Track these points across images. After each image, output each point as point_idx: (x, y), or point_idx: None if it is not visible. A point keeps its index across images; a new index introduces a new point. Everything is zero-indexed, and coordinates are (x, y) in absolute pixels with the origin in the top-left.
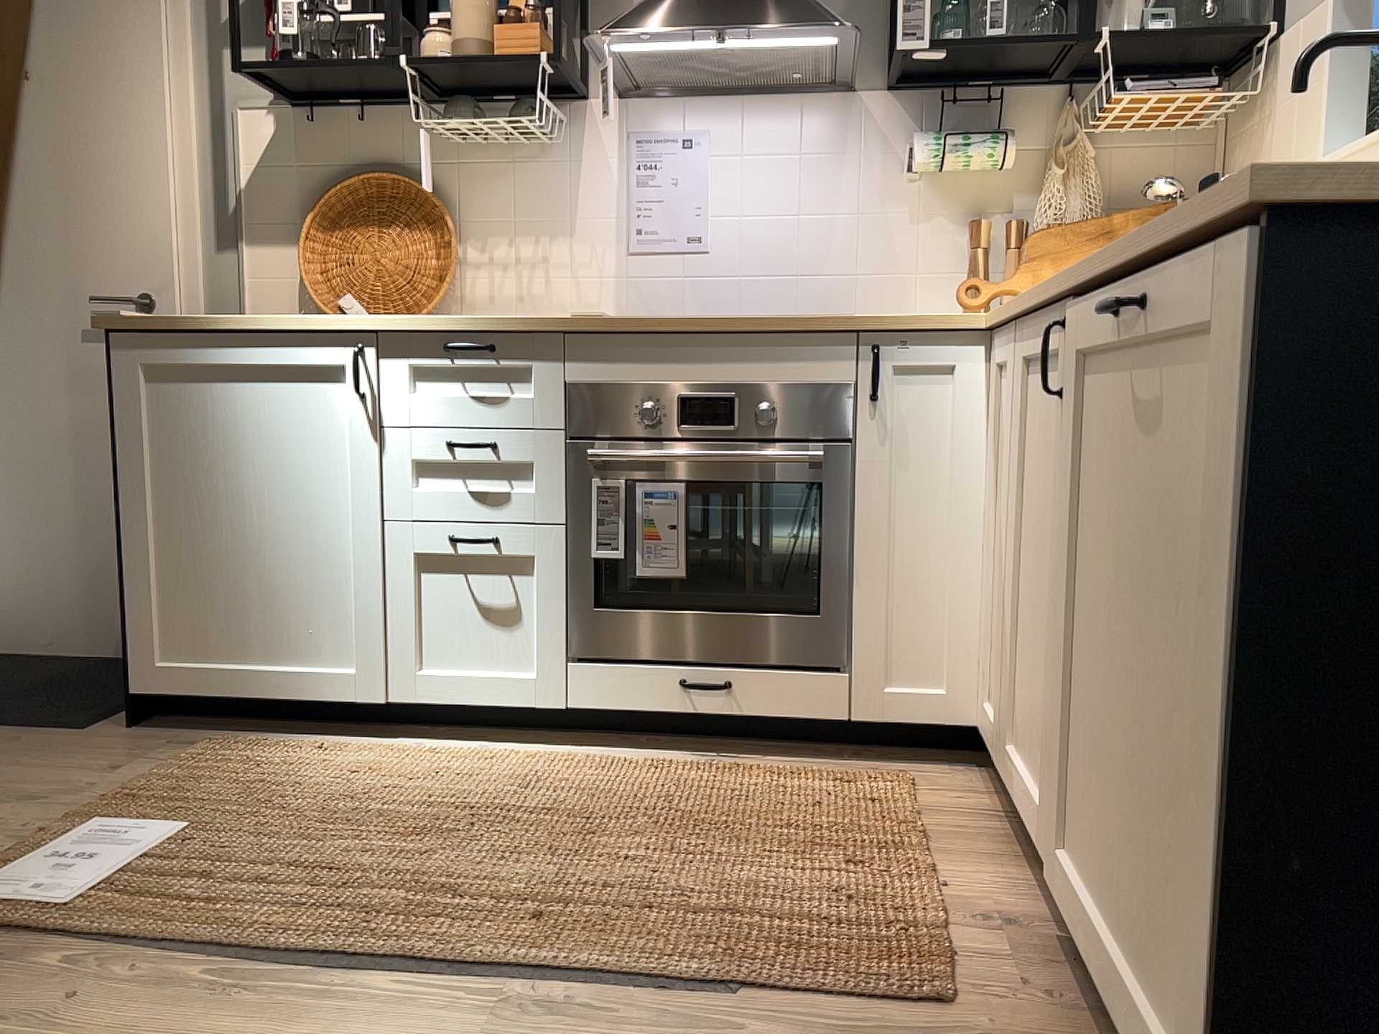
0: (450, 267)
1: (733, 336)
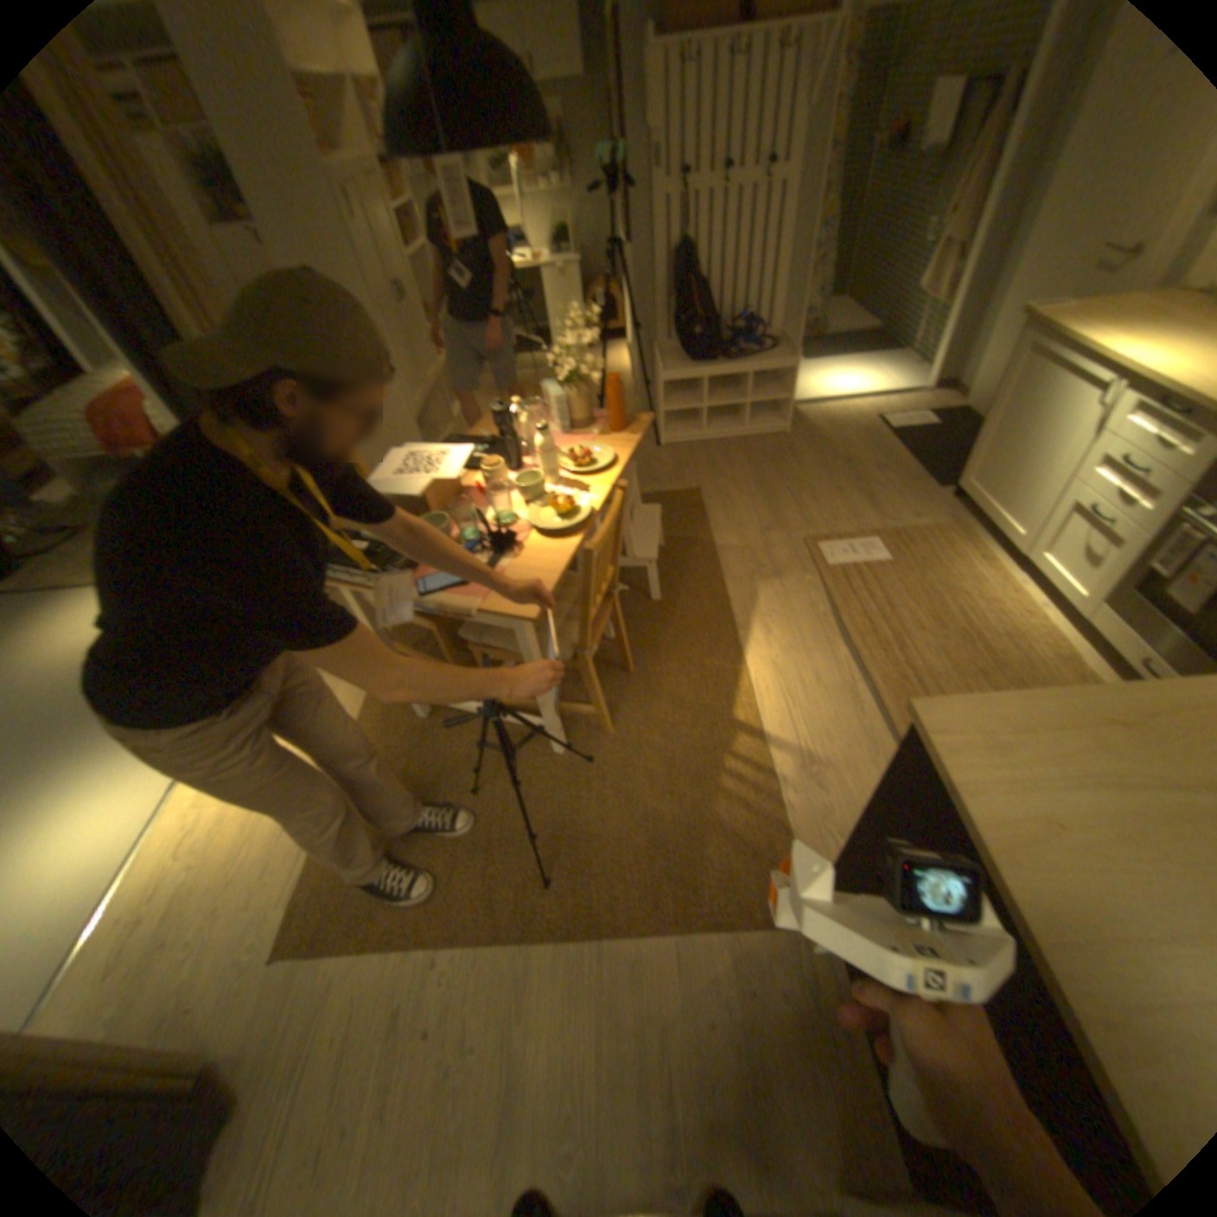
0: None
1: None
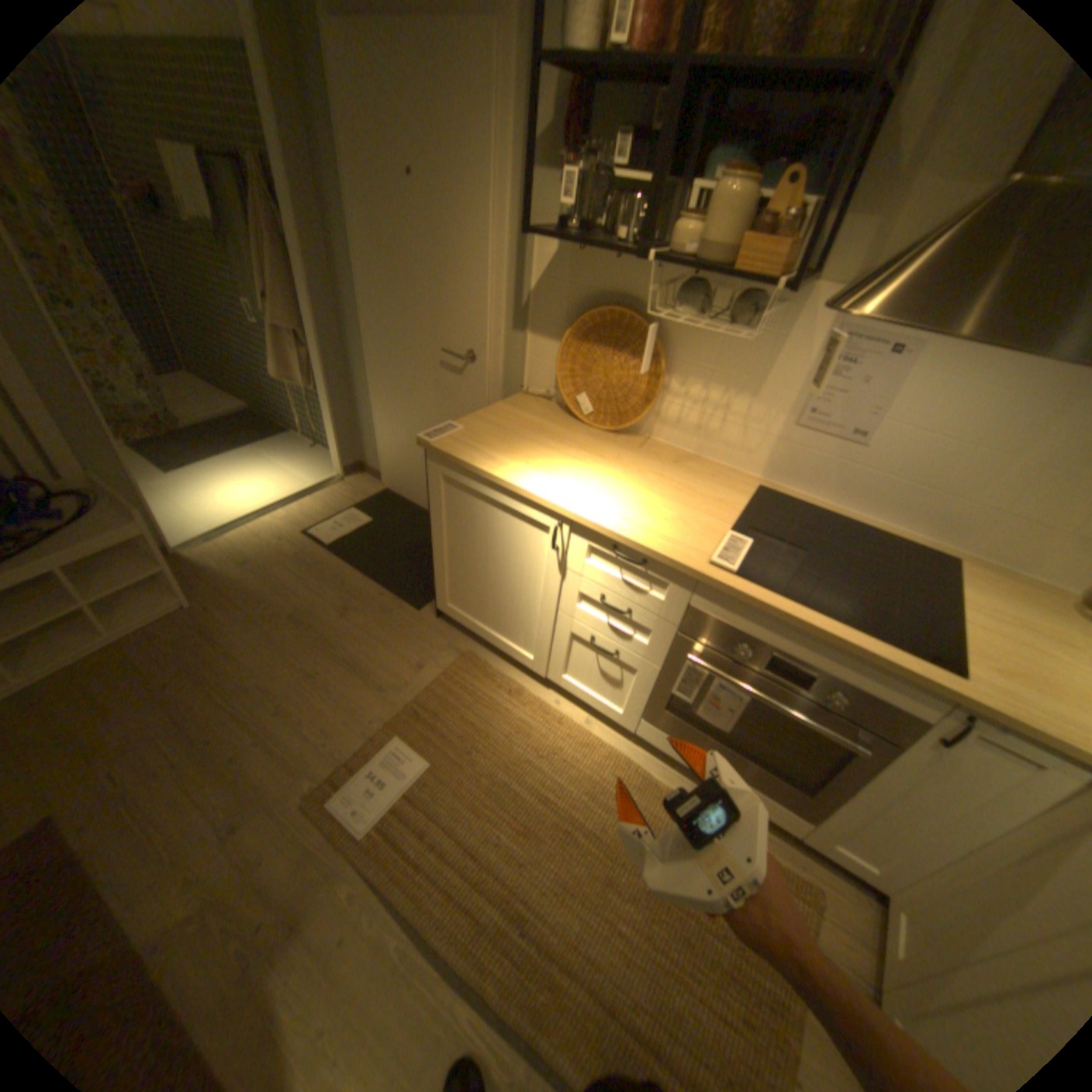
0: (655, 398)
1: (837, 645)
